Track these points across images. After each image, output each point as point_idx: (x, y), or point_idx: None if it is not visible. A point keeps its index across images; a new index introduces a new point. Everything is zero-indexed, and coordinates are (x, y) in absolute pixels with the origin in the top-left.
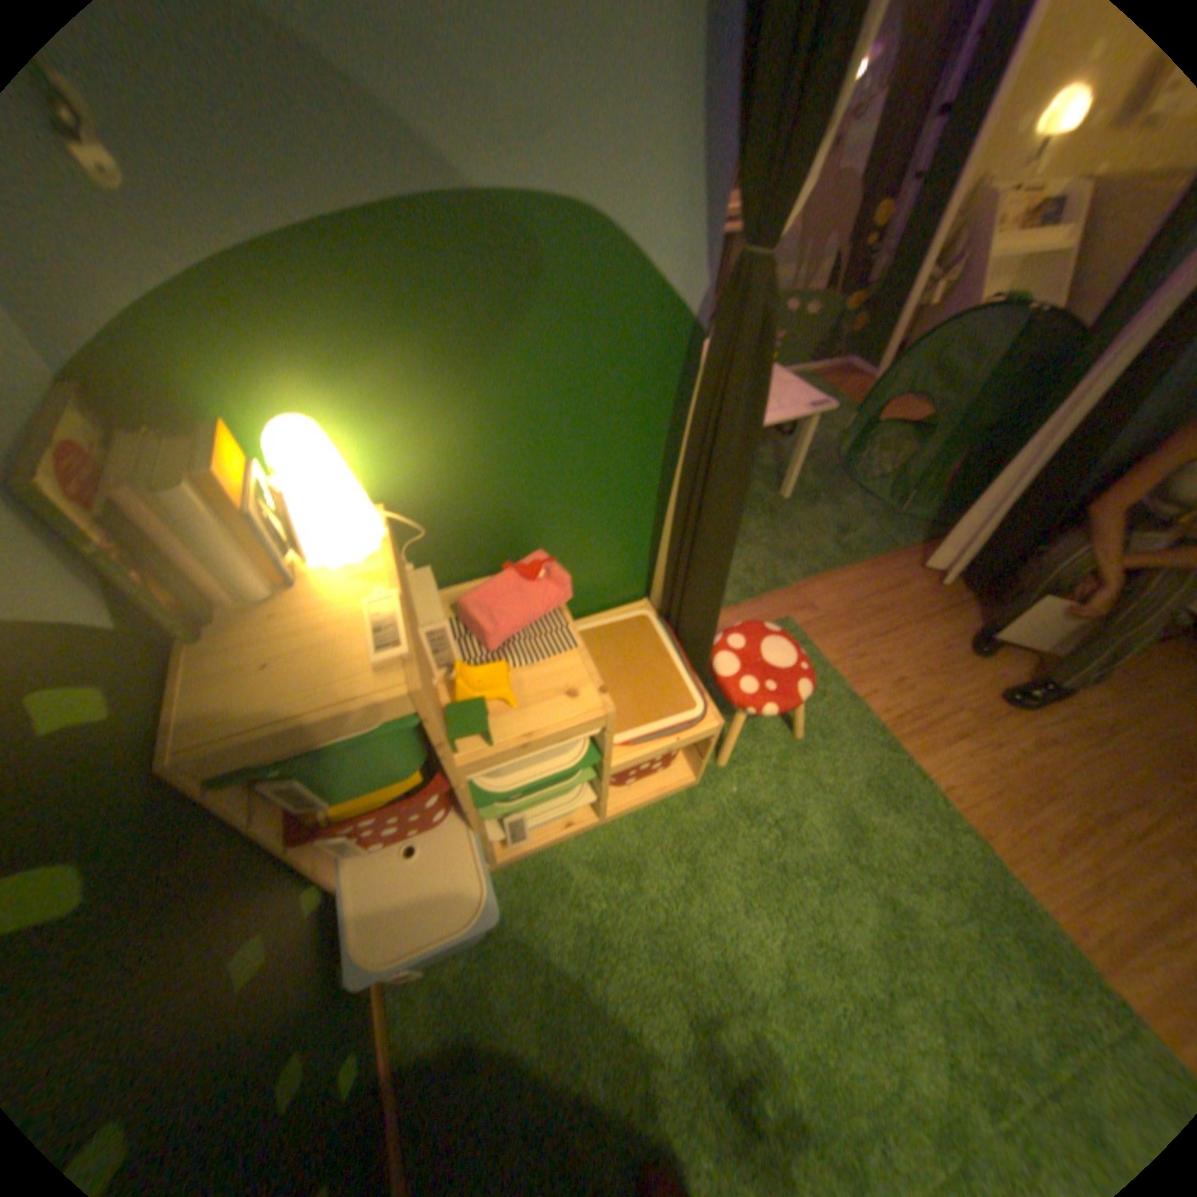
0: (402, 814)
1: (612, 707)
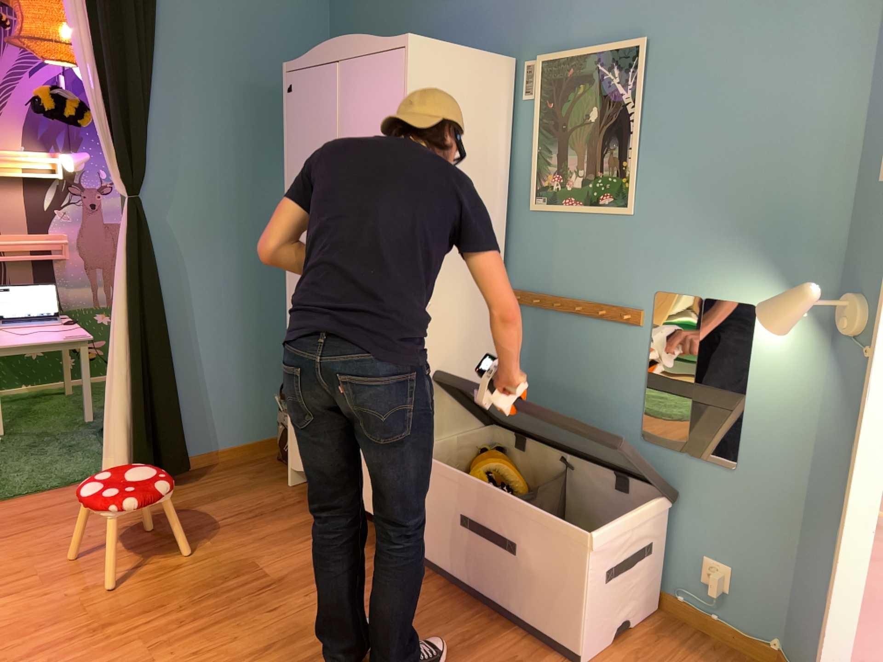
0: None
1: None
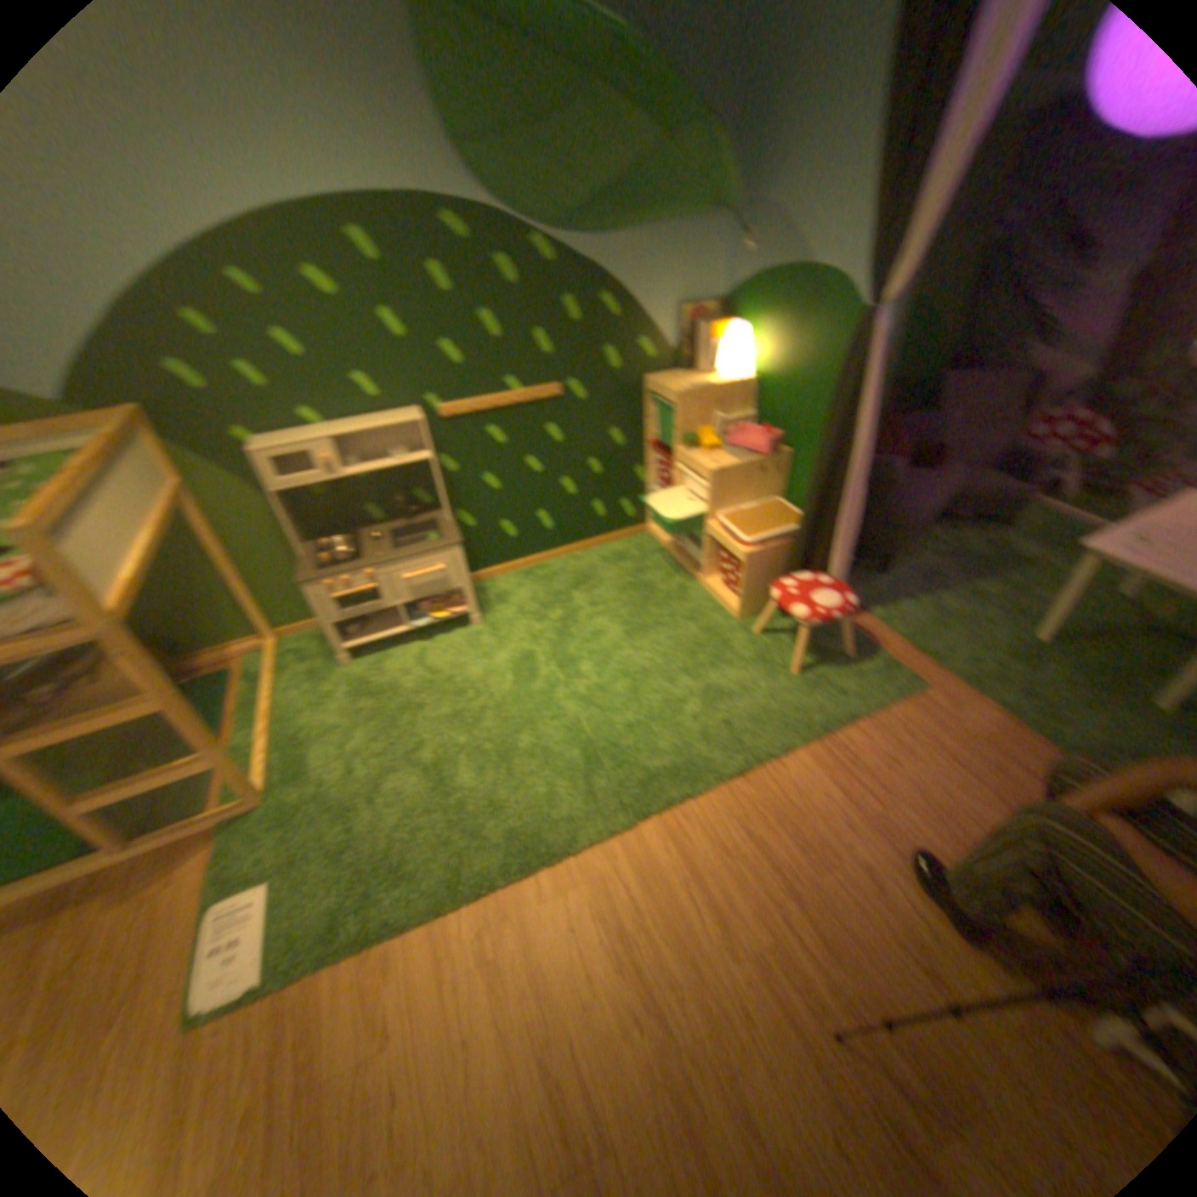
0: (659, 460)
1: (712, 479)
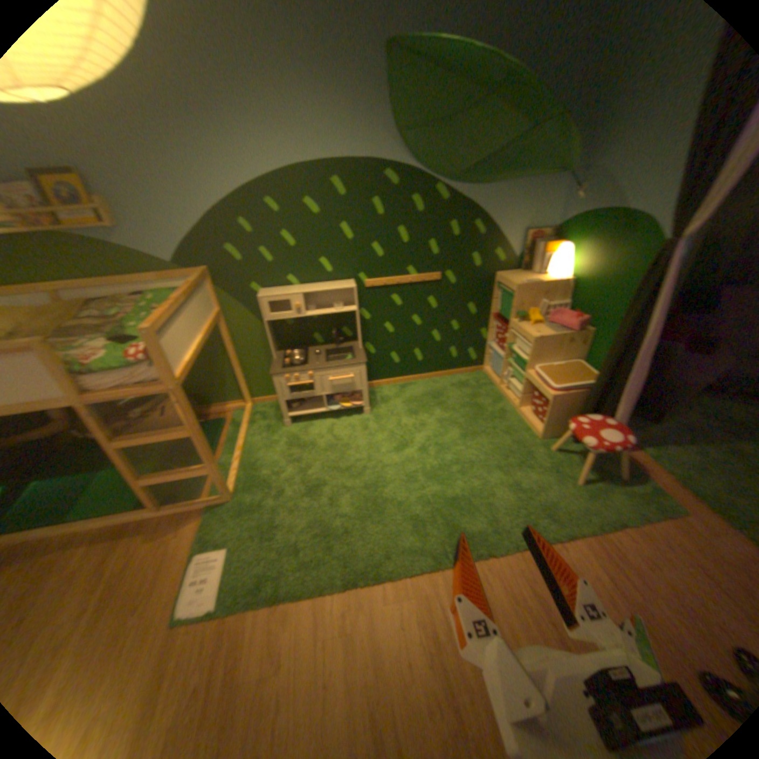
0: (500, 326)
1: (537, 344)
